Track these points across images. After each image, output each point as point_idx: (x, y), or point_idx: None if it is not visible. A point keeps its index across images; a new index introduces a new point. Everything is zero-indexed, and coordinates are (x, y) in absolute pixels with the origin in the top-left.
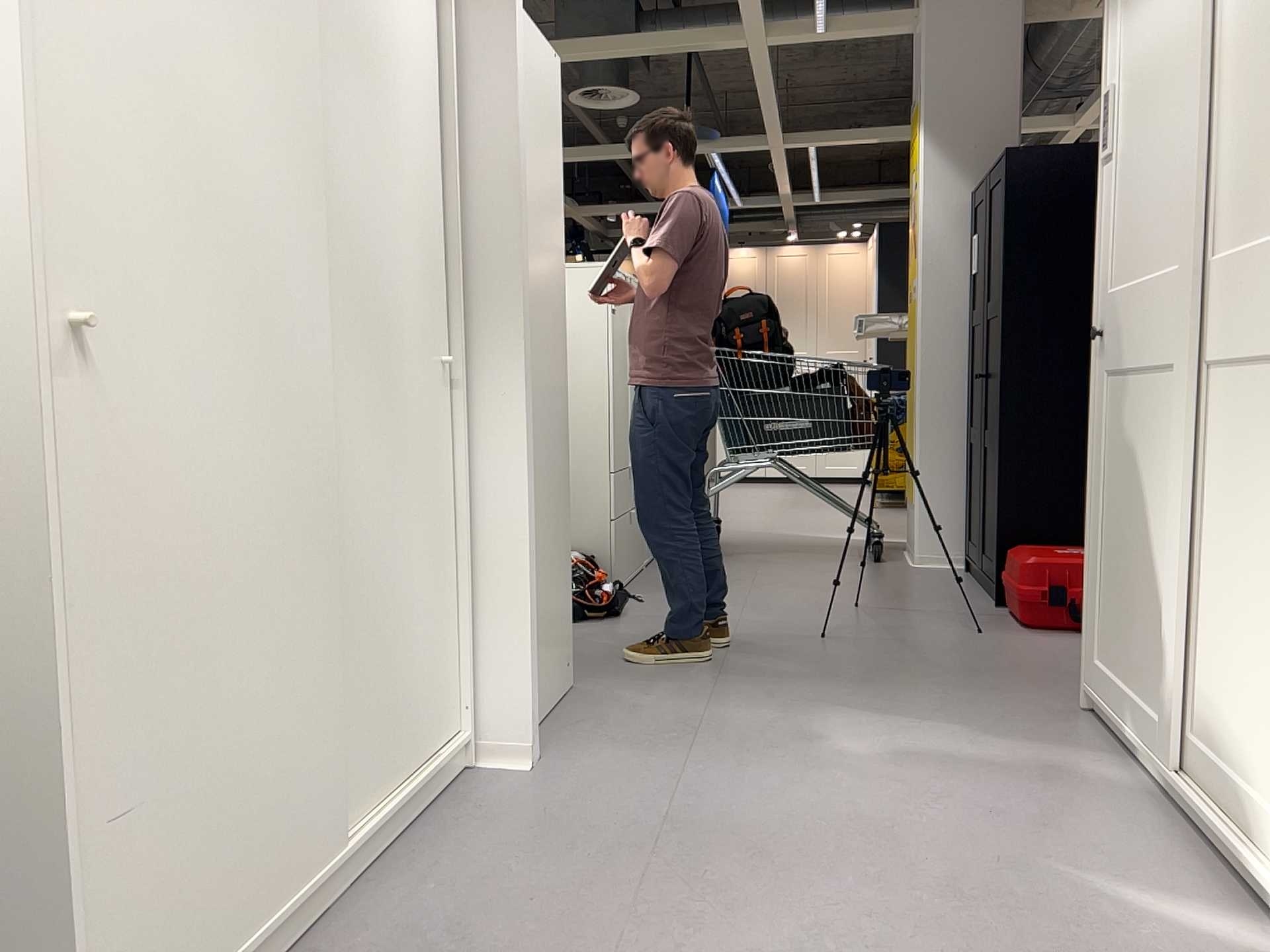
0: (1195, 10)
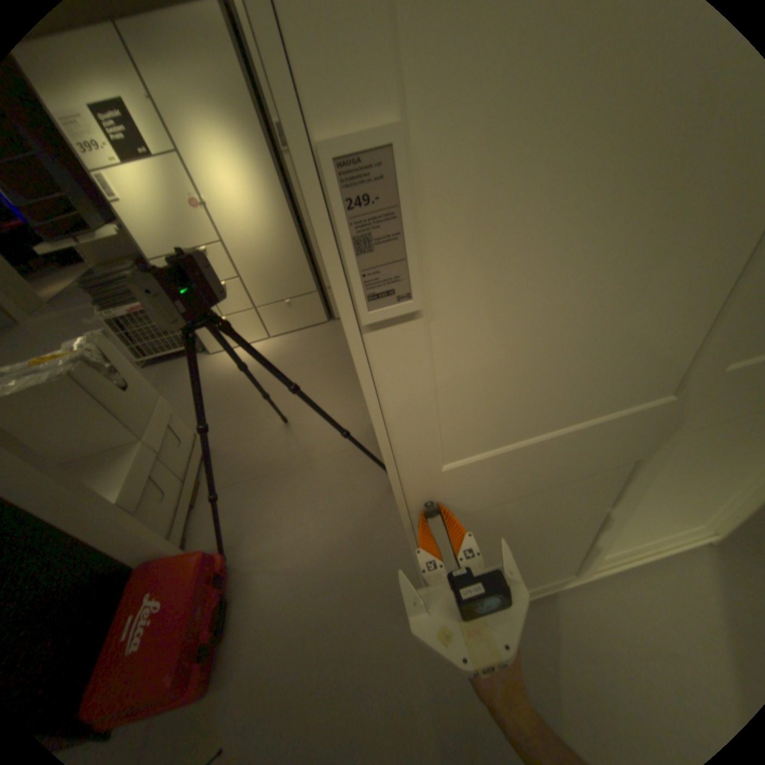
0: None
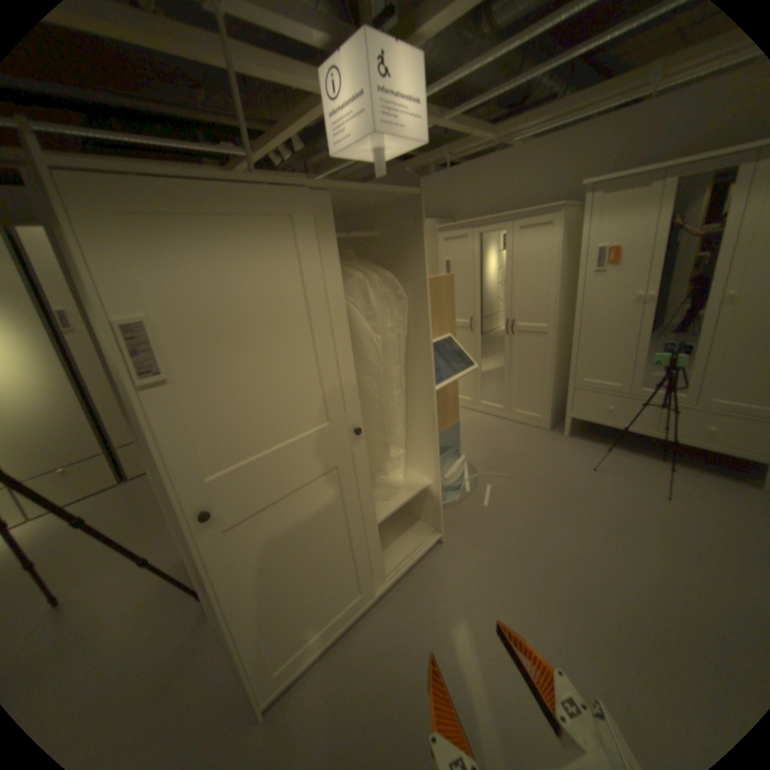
0: (323, 294)
